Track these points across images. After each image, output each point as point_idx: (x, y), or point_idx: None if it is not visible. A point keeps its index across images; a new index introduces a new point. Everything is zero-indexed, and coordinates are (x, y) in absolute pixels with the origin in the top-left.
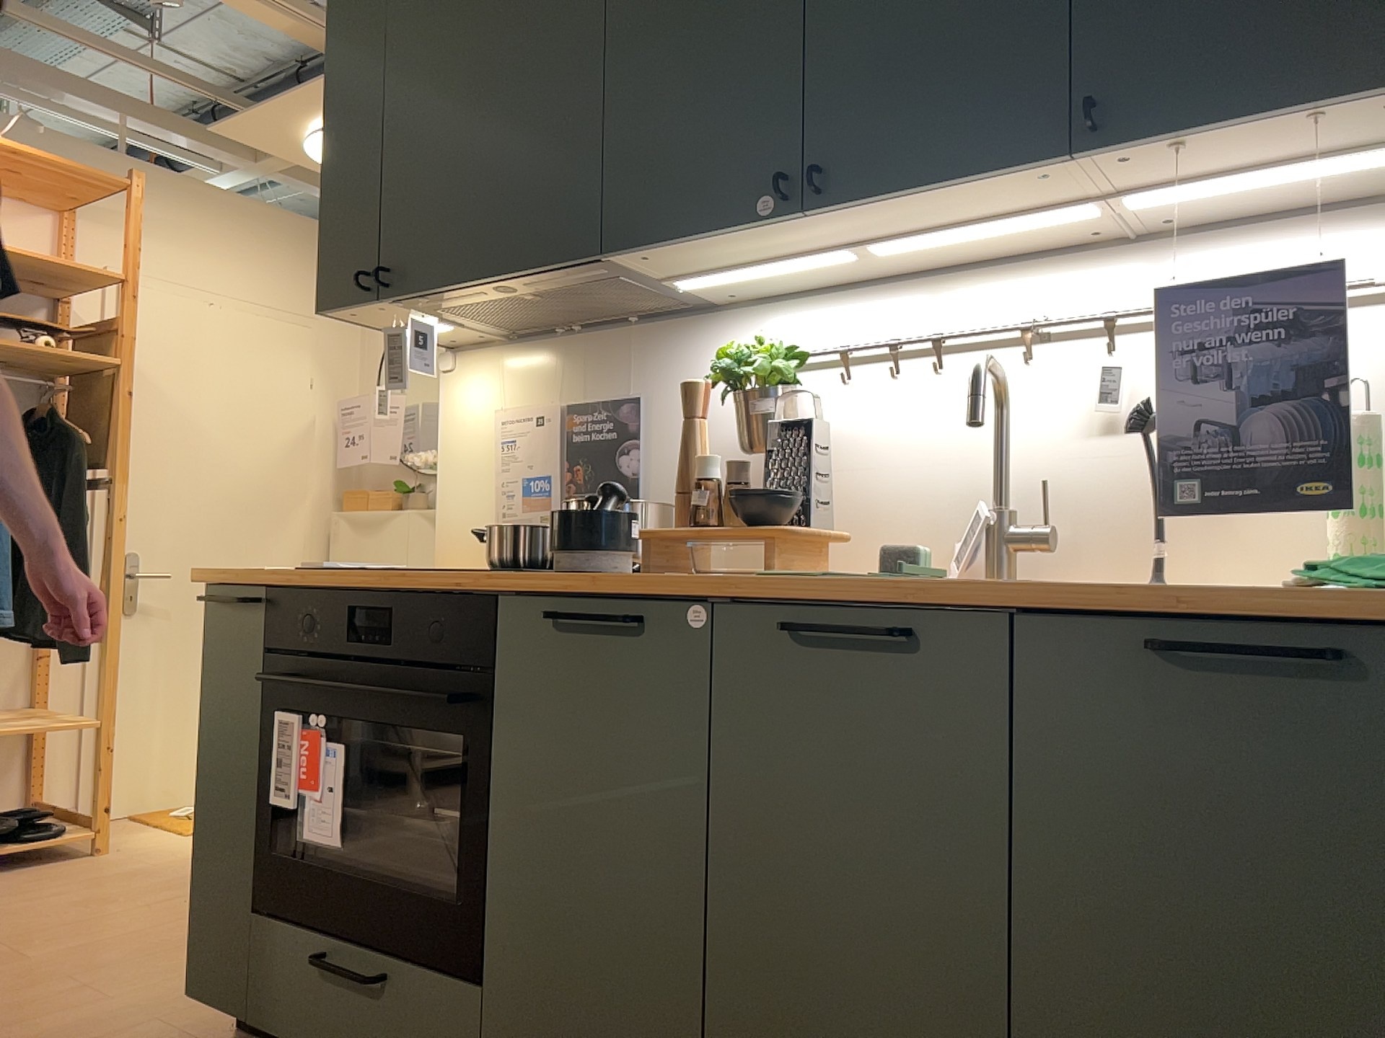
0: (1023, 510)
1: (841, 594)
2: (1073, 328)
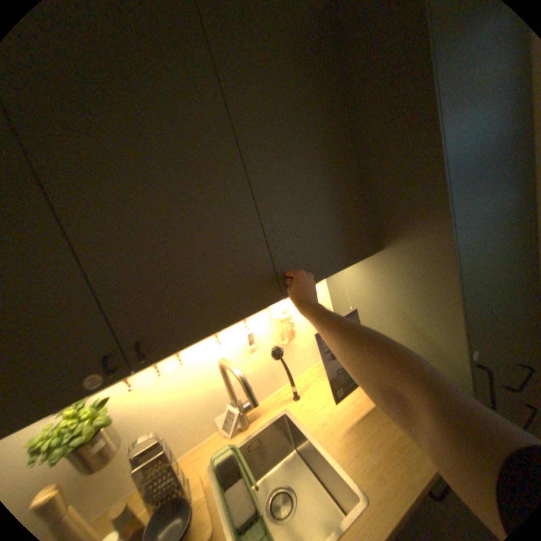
0: (240, 396)
1: None
2: None
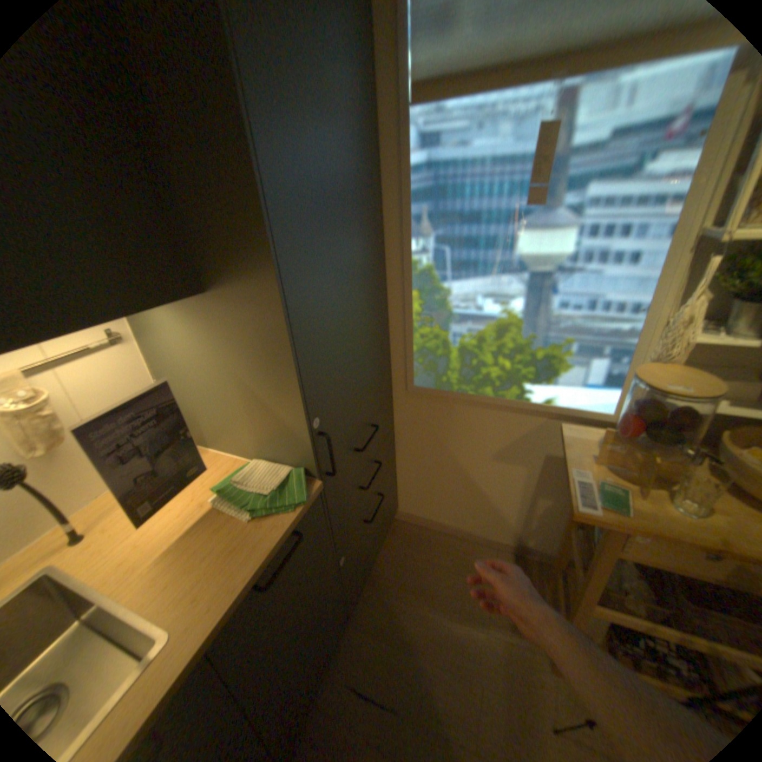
0: None
1: None
2: None
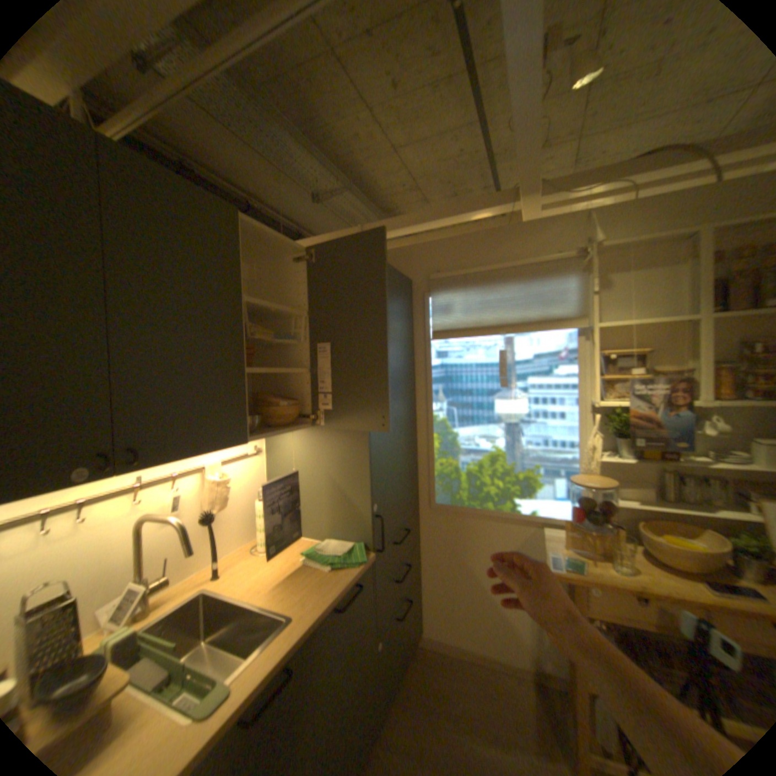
0: (145, 575)
1: (255, 683)
2: (154, 481)
